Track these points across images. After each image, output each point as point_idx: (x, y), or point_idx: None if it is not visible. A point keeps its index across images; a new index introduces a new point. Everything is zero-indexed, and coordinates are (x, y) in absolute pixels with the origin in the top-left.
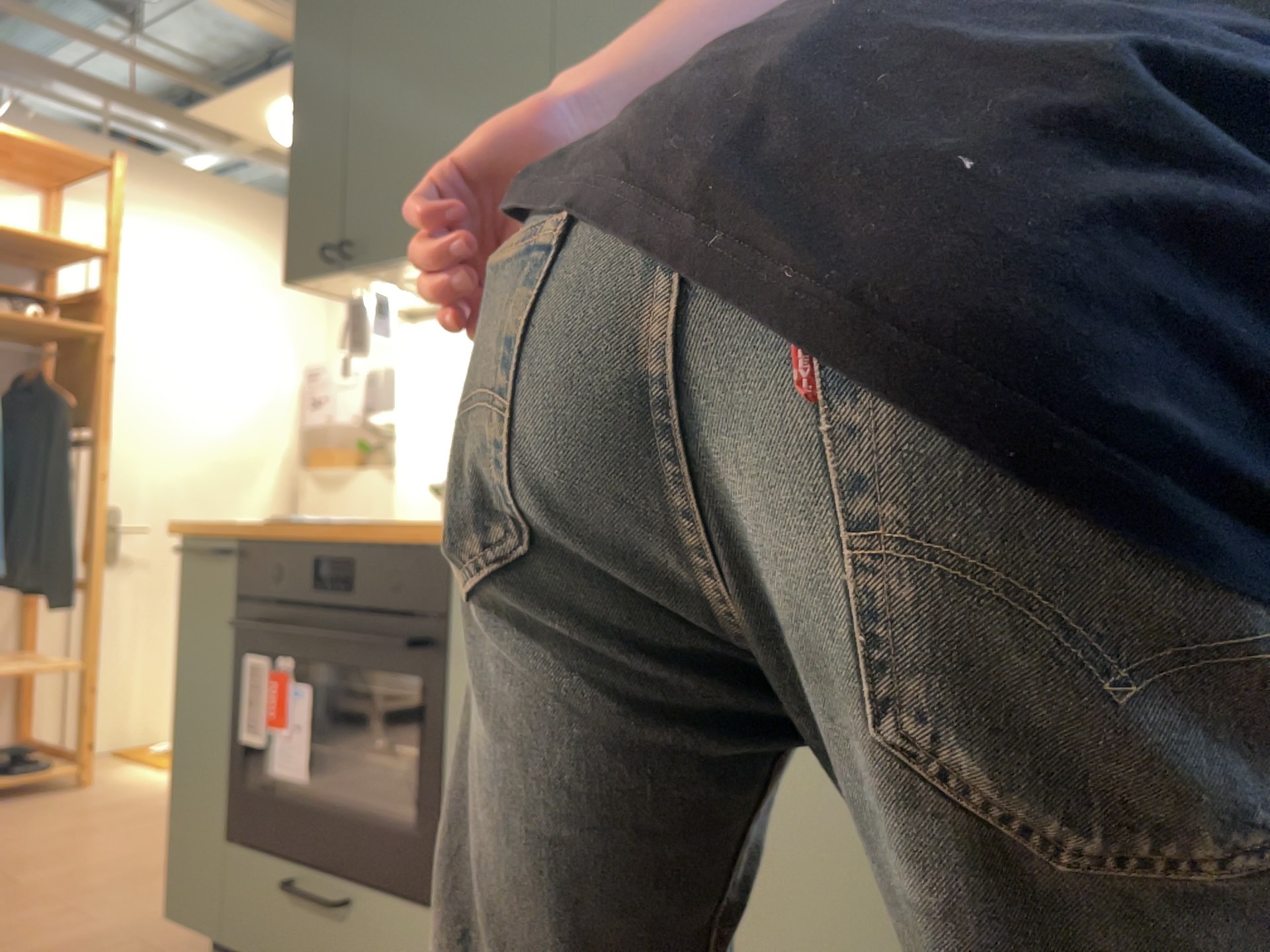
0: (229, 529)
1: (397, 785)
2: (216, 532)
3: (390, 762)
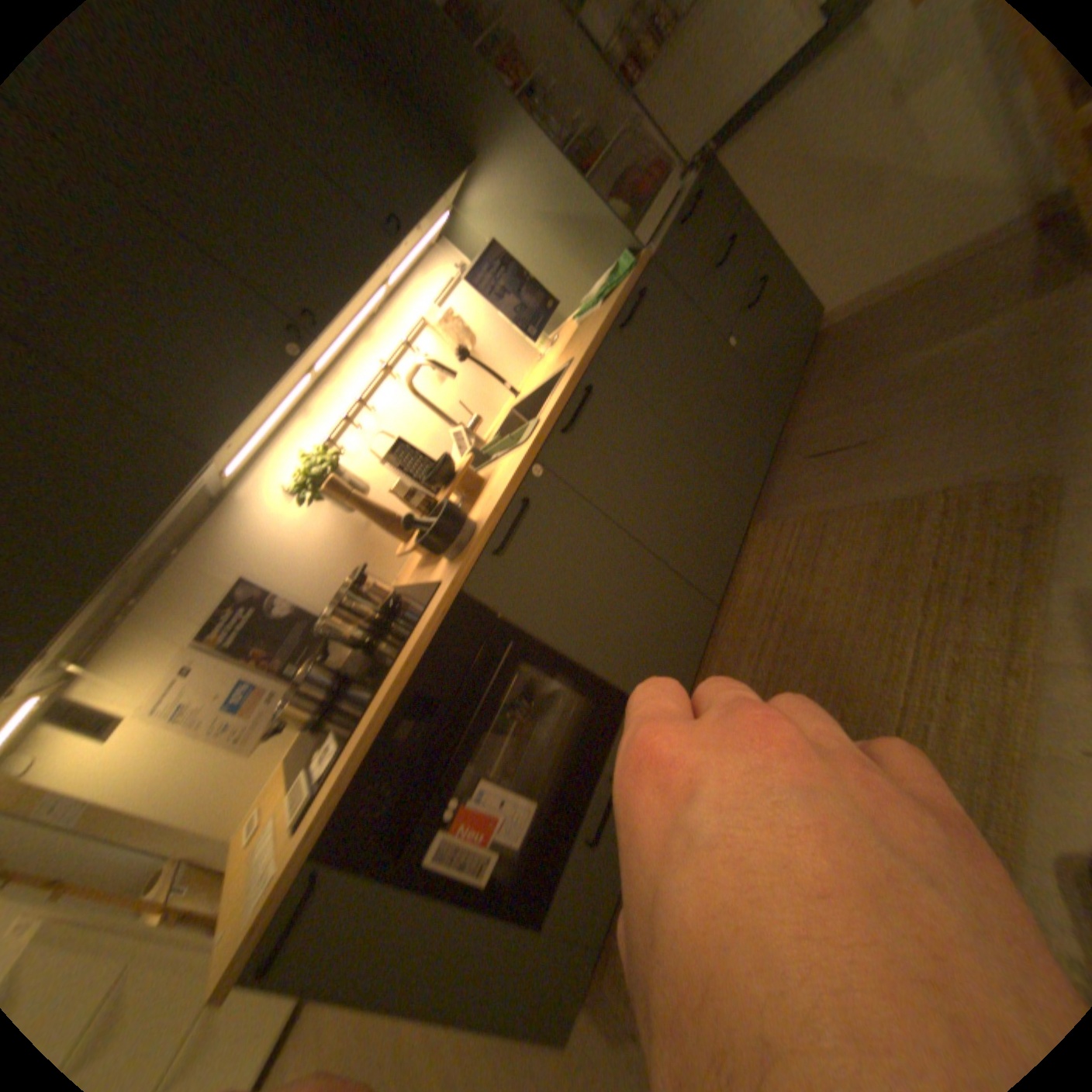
0: (295, 860)
1: (549, 725)
2: (280, 889)
3: (528, 735)
